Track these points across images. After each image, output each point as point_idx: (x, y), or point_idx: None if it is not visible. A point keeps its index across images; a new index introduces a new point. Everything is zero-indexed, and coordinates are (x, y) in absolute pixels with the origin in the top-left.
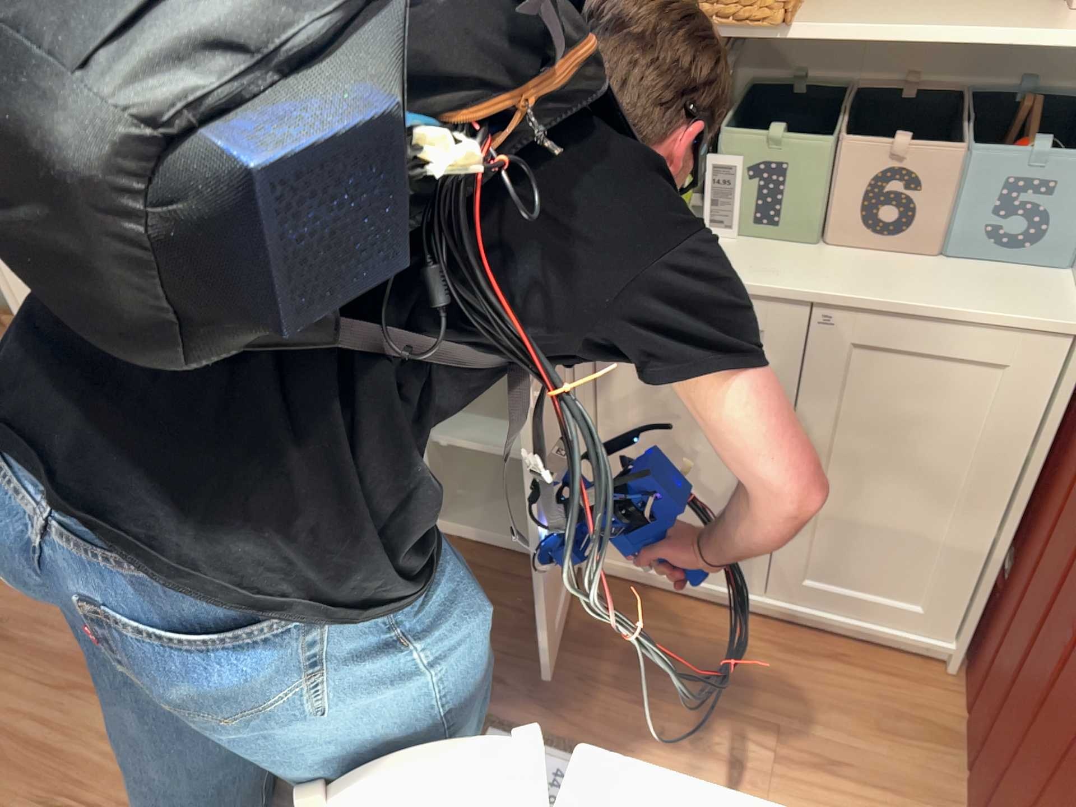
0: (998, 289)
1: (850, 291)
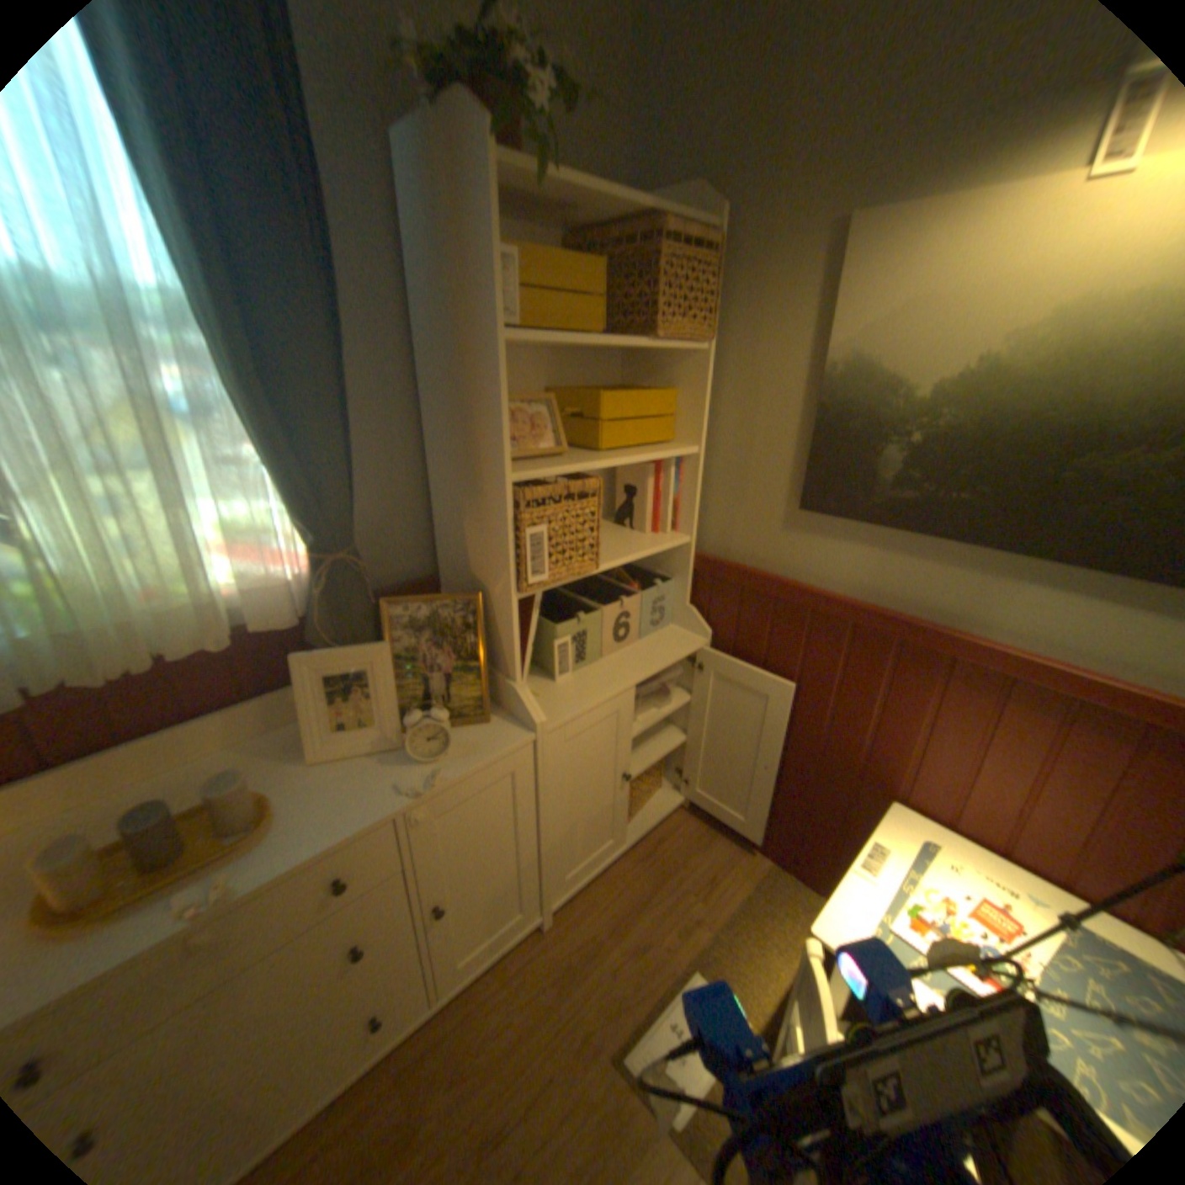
0: (670, 639)
1: (643, 667)
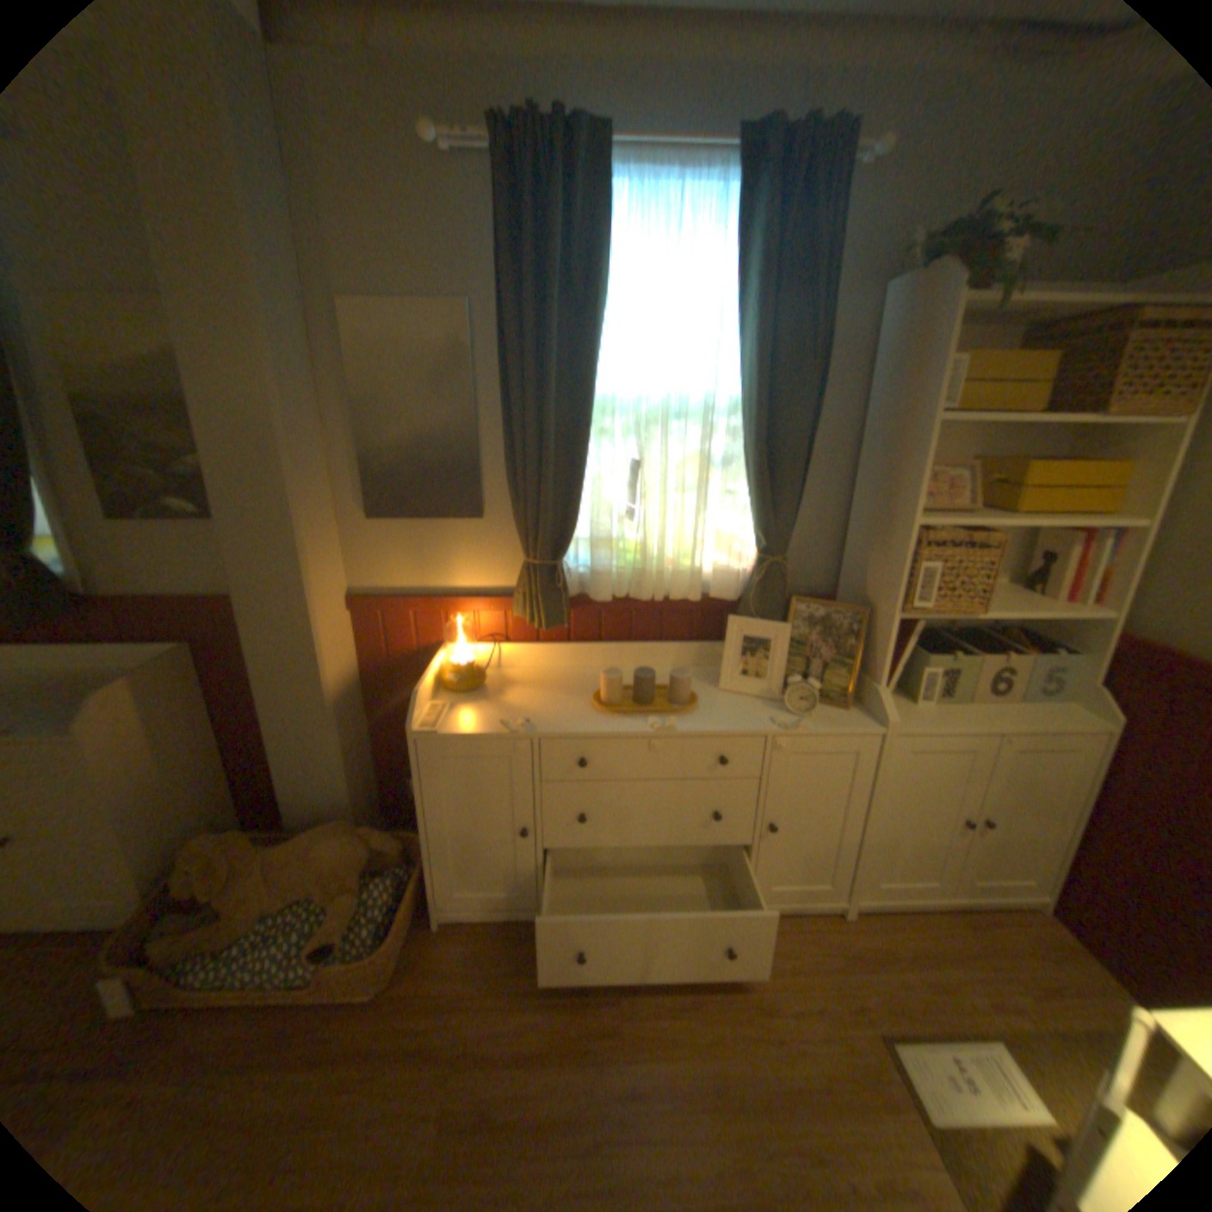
0: (1064, 714)
1: (1018, 724)
